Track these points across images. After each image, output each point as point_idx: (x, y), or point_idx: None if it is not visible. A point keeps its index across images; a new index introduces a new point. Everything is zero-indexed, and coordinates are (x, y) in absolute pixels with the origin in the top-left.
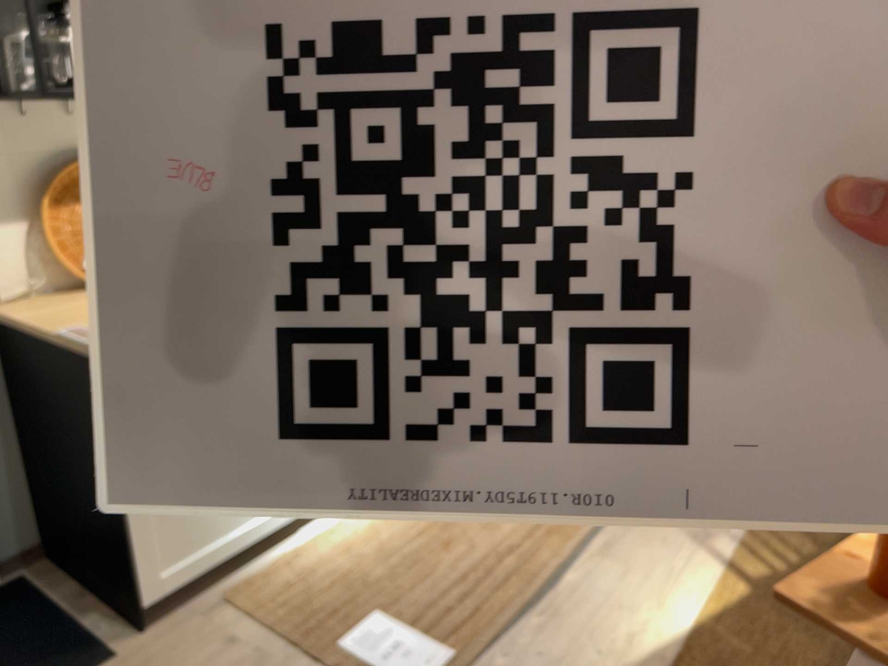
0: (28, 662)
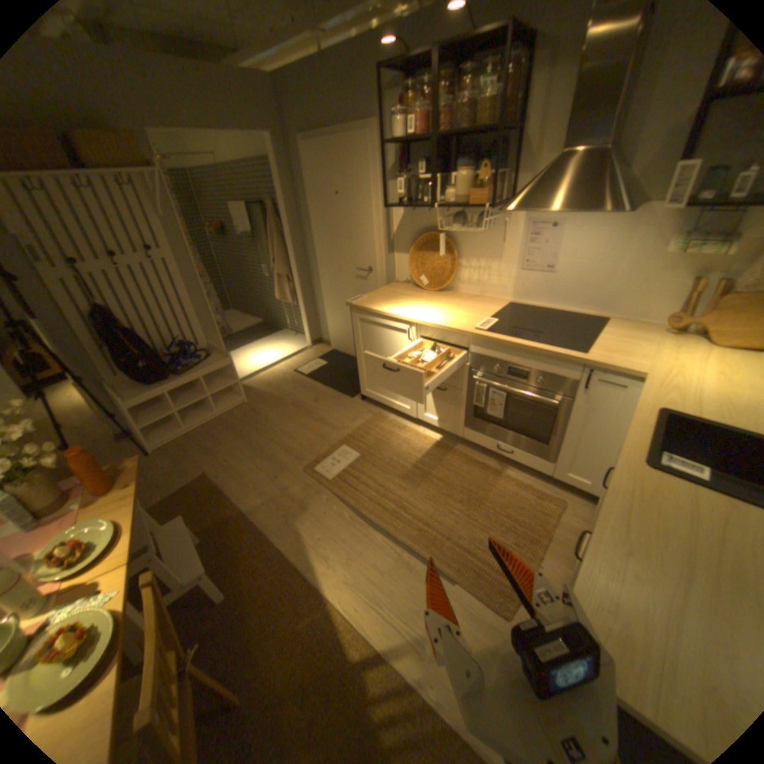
0: (354, 383)
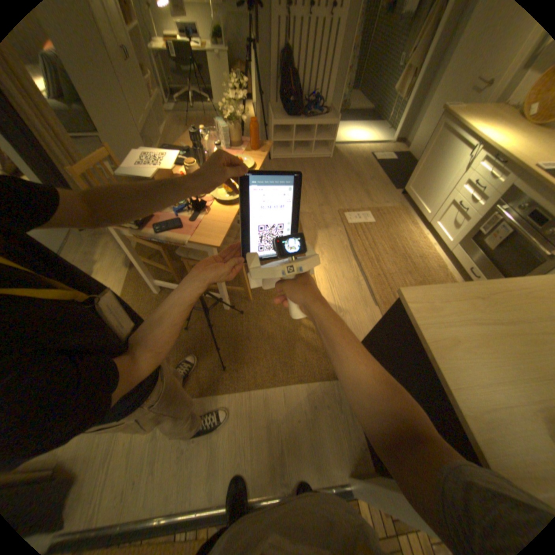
0: (404, 181)
